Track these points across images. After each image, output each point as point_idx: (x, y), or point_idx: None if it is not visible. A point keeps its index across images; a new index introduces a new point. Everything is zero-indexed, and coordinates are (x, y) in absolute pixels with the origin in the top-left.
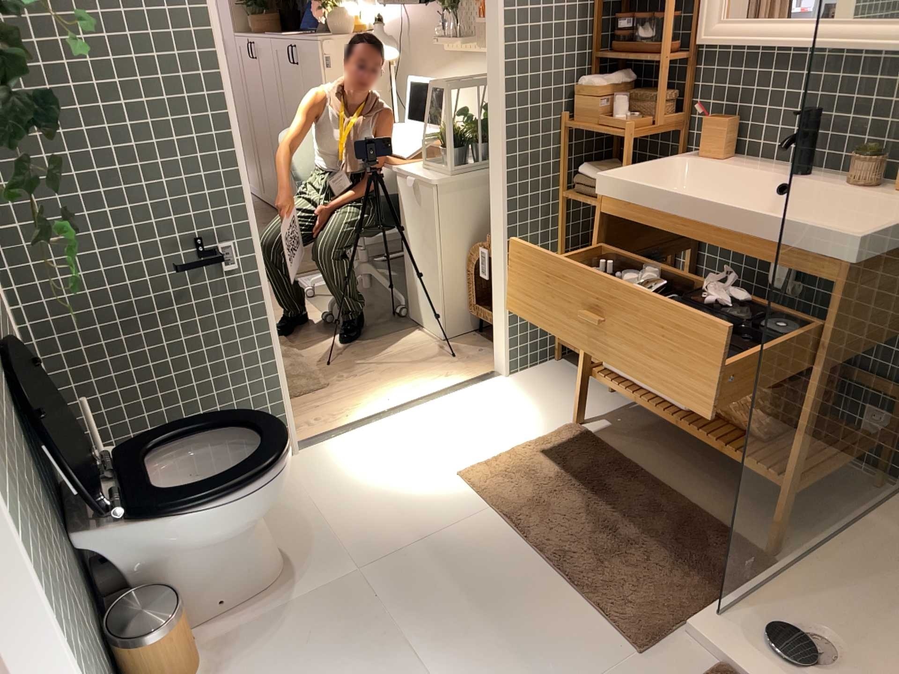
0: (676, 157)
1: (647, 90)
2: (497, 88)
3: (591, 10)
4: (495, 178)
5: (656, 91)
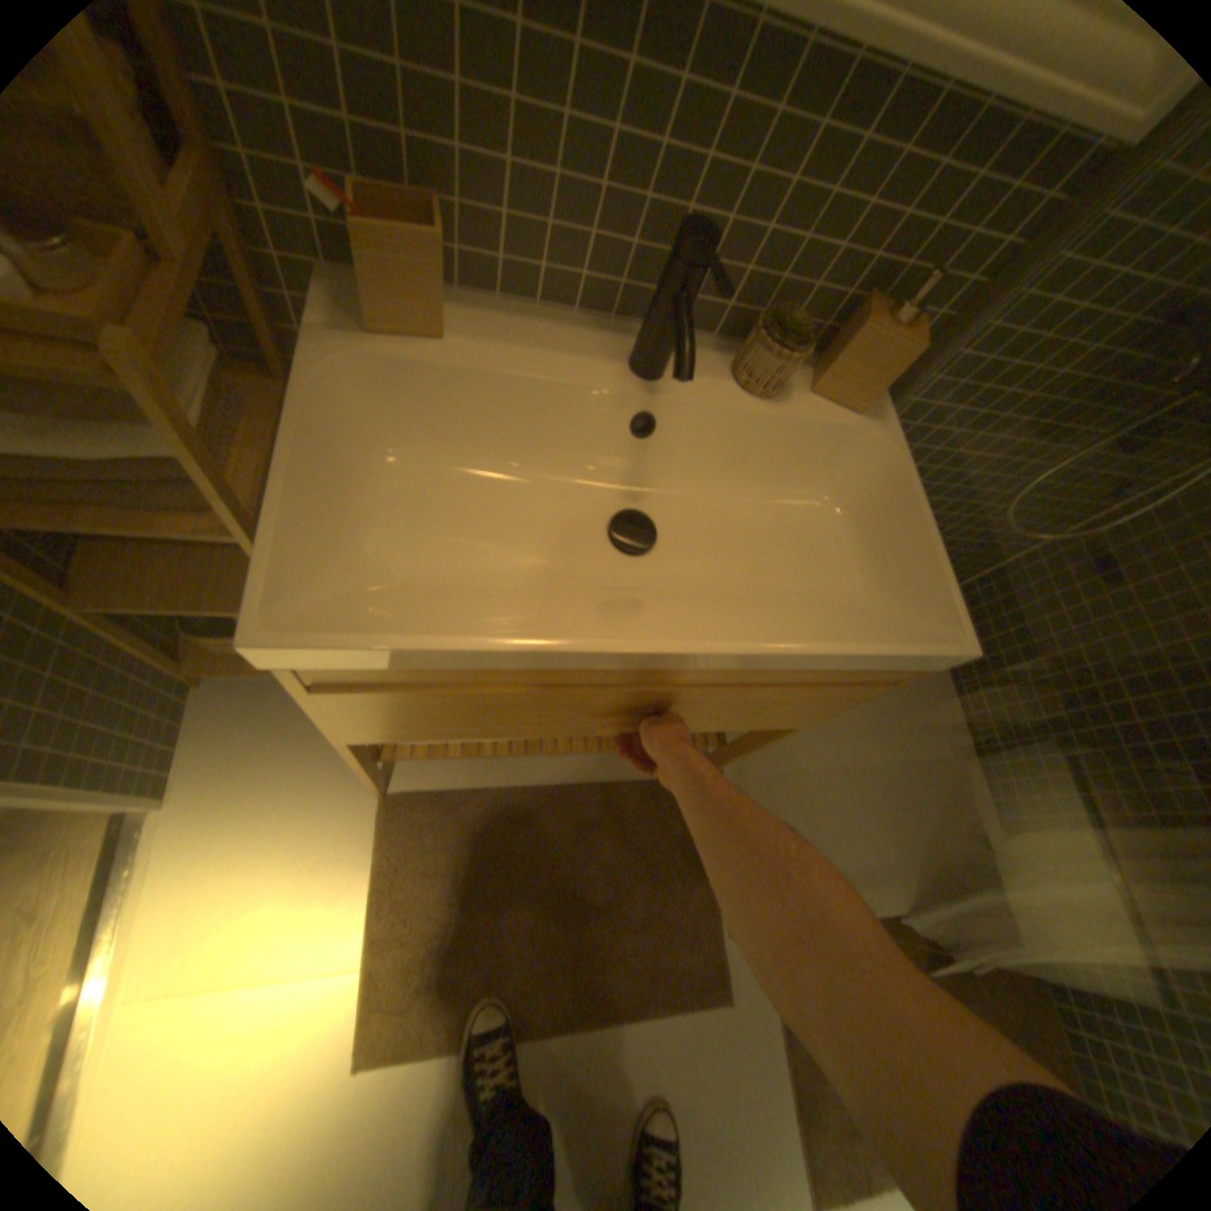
0: (310, 347)
1: None
2: None
3: None
4: None
5: None
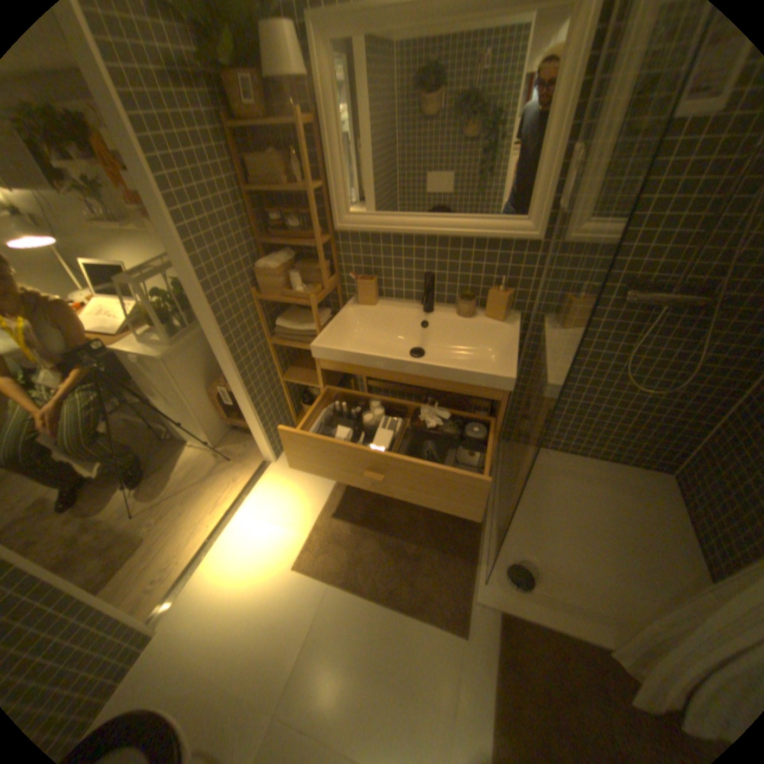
0: (345, 307)
1: (302, 257)
2: (196, 291)
3: (243, 205)
4: (219, 353)
5: (310, 257)
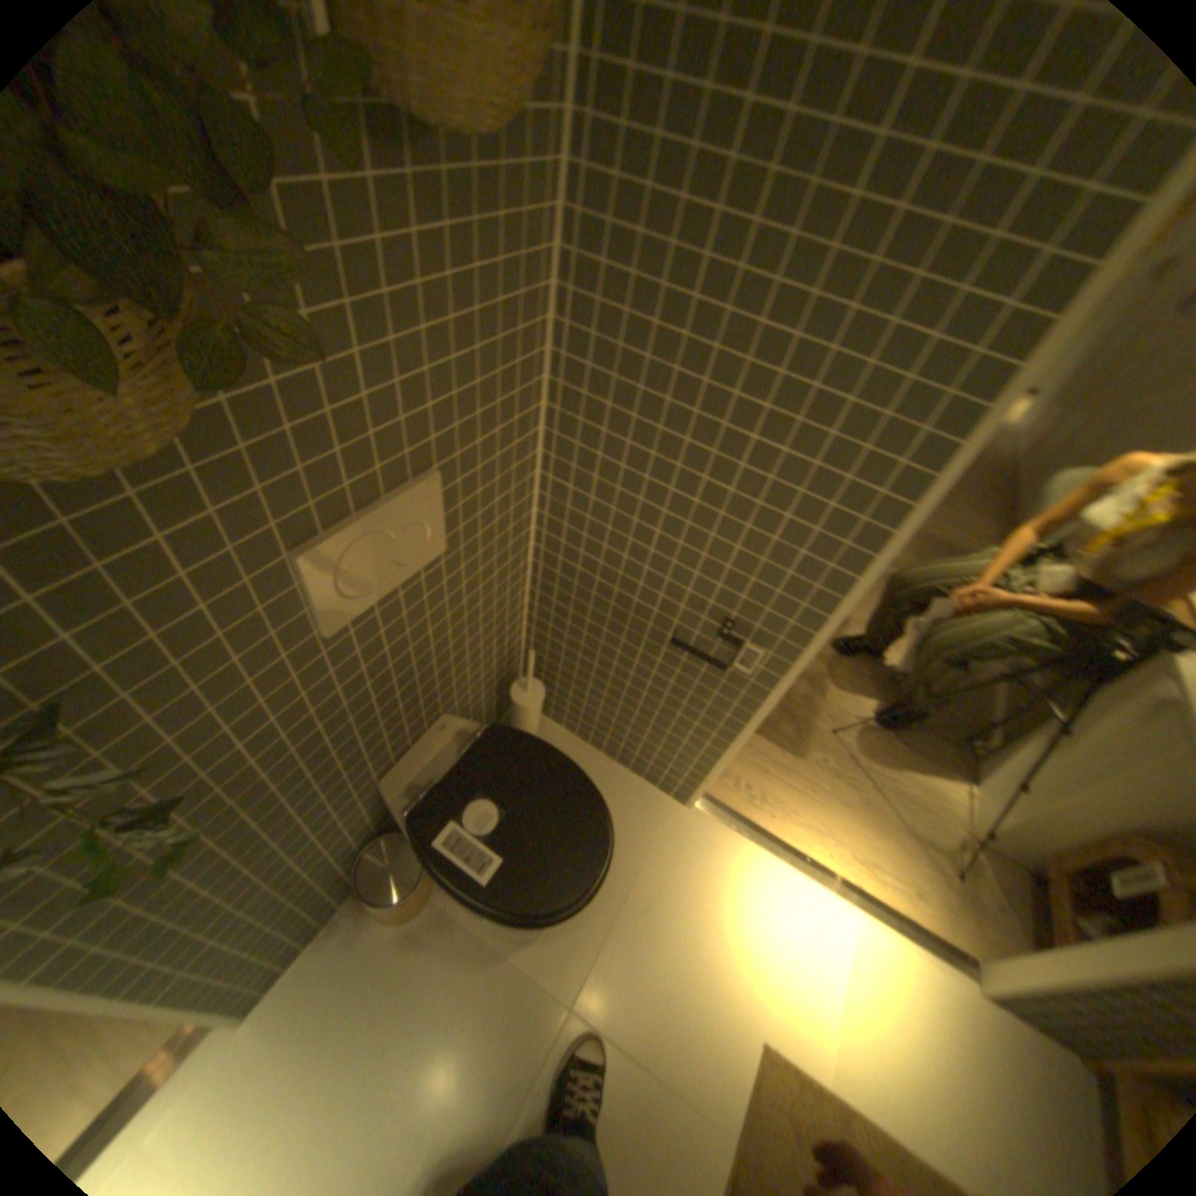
0: None
1: None
2: None
3: None
4: None
5: None
